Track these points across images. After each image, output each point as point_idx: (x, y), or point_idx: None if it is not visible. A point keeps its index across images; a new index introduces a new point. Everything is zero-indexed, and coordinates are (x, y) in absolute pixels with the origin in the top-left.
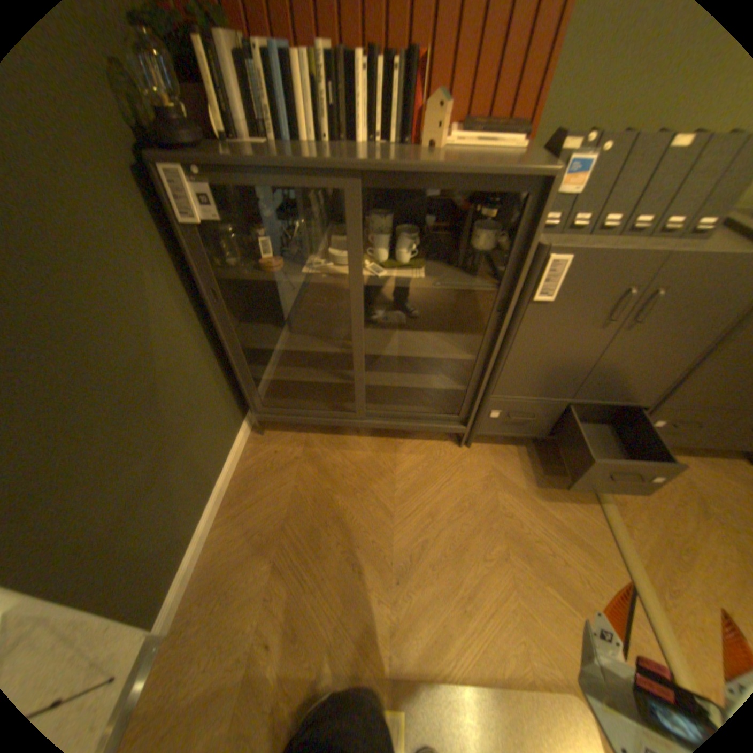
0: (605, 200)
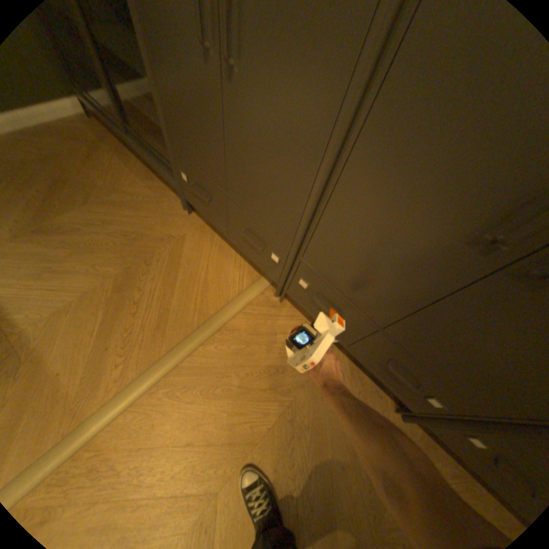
0: None
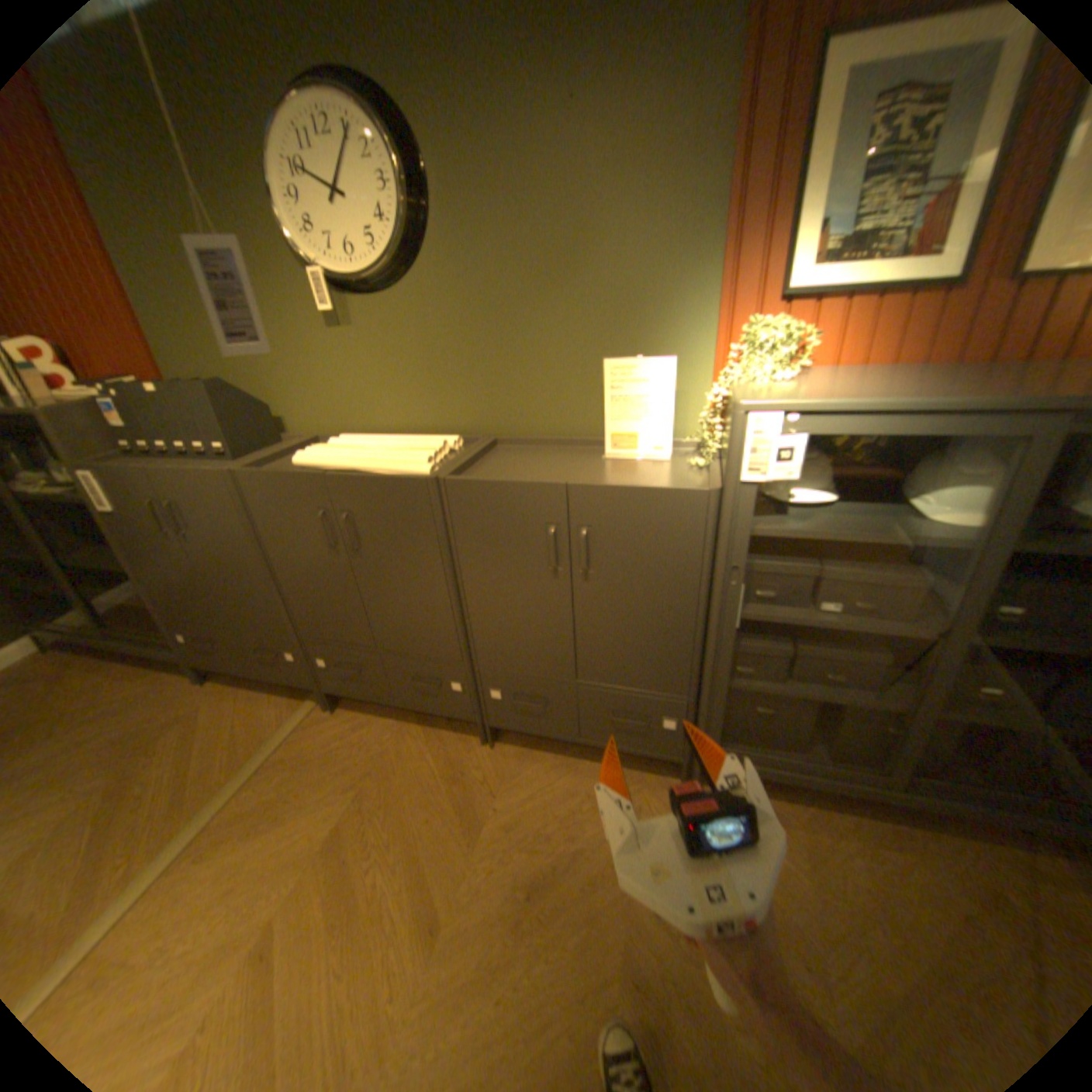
0: (143, 431)
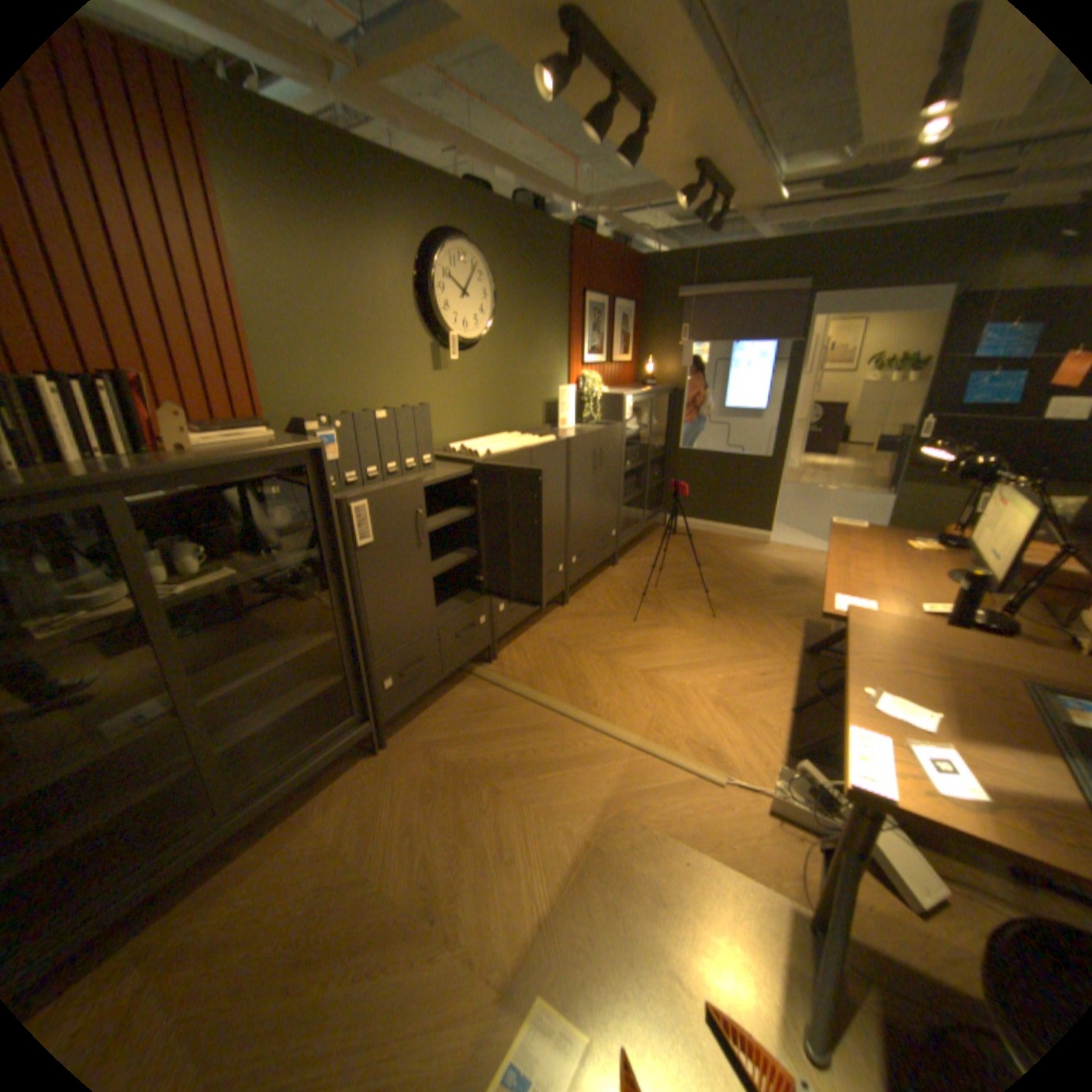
0: (359, 461)
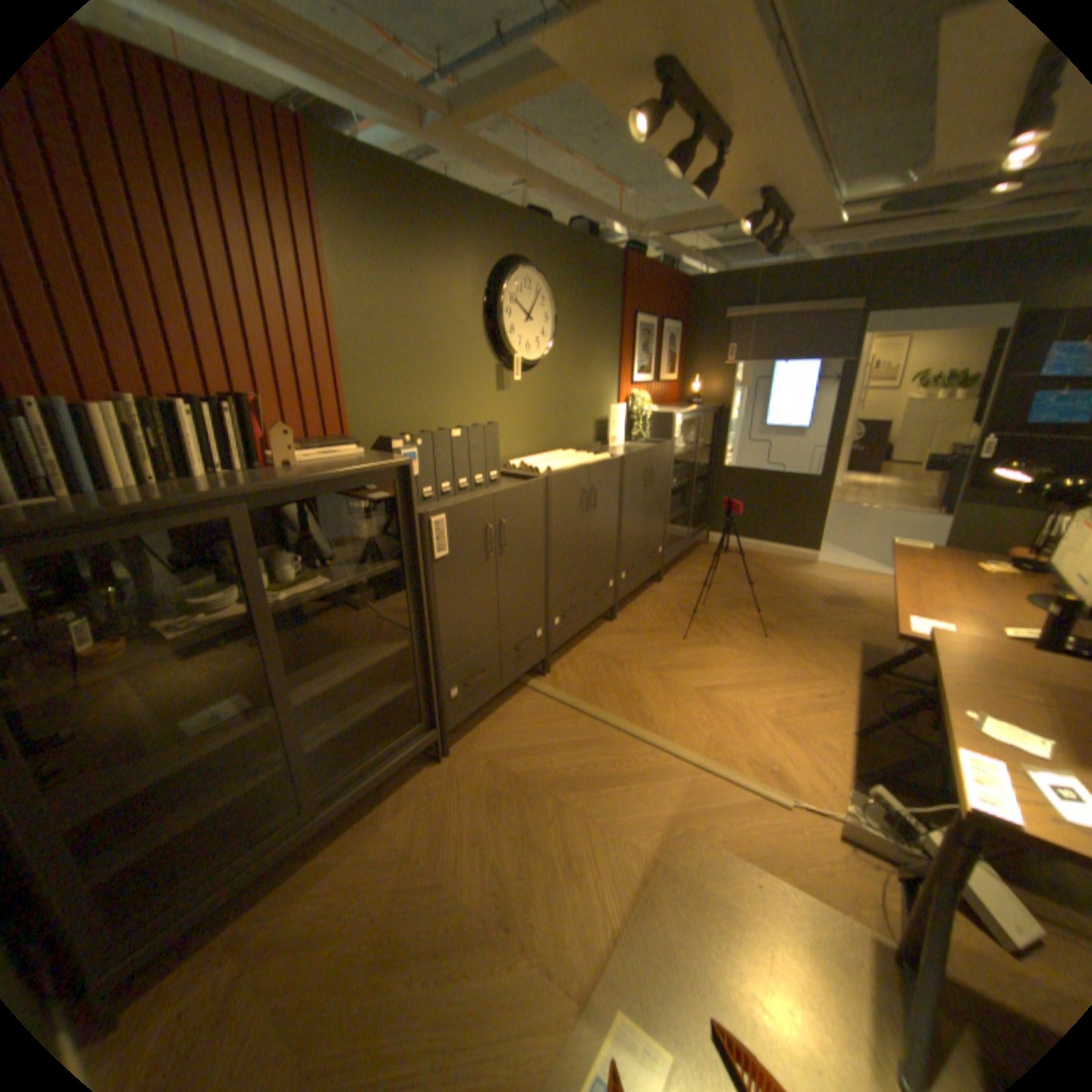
0: (435, 477)
